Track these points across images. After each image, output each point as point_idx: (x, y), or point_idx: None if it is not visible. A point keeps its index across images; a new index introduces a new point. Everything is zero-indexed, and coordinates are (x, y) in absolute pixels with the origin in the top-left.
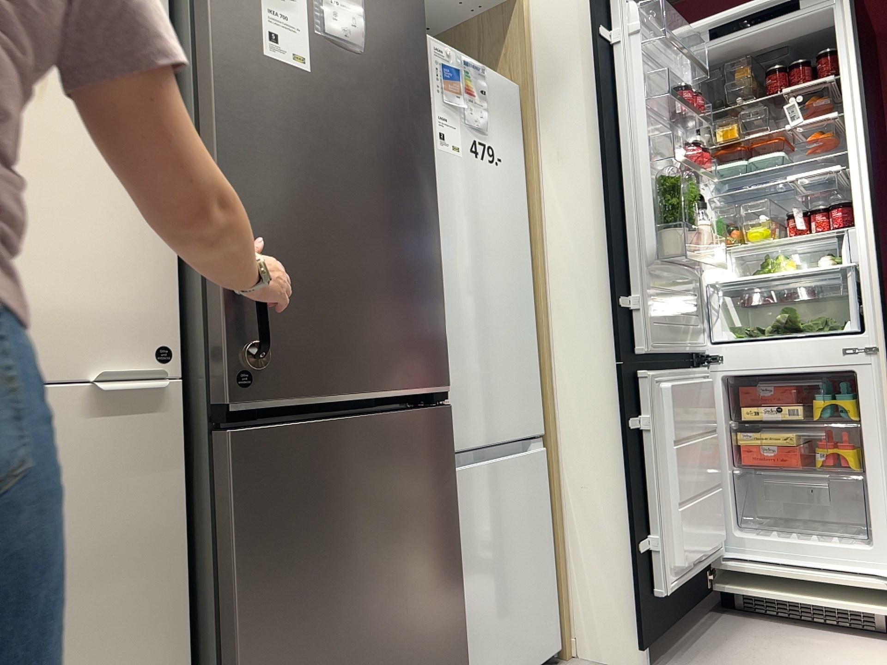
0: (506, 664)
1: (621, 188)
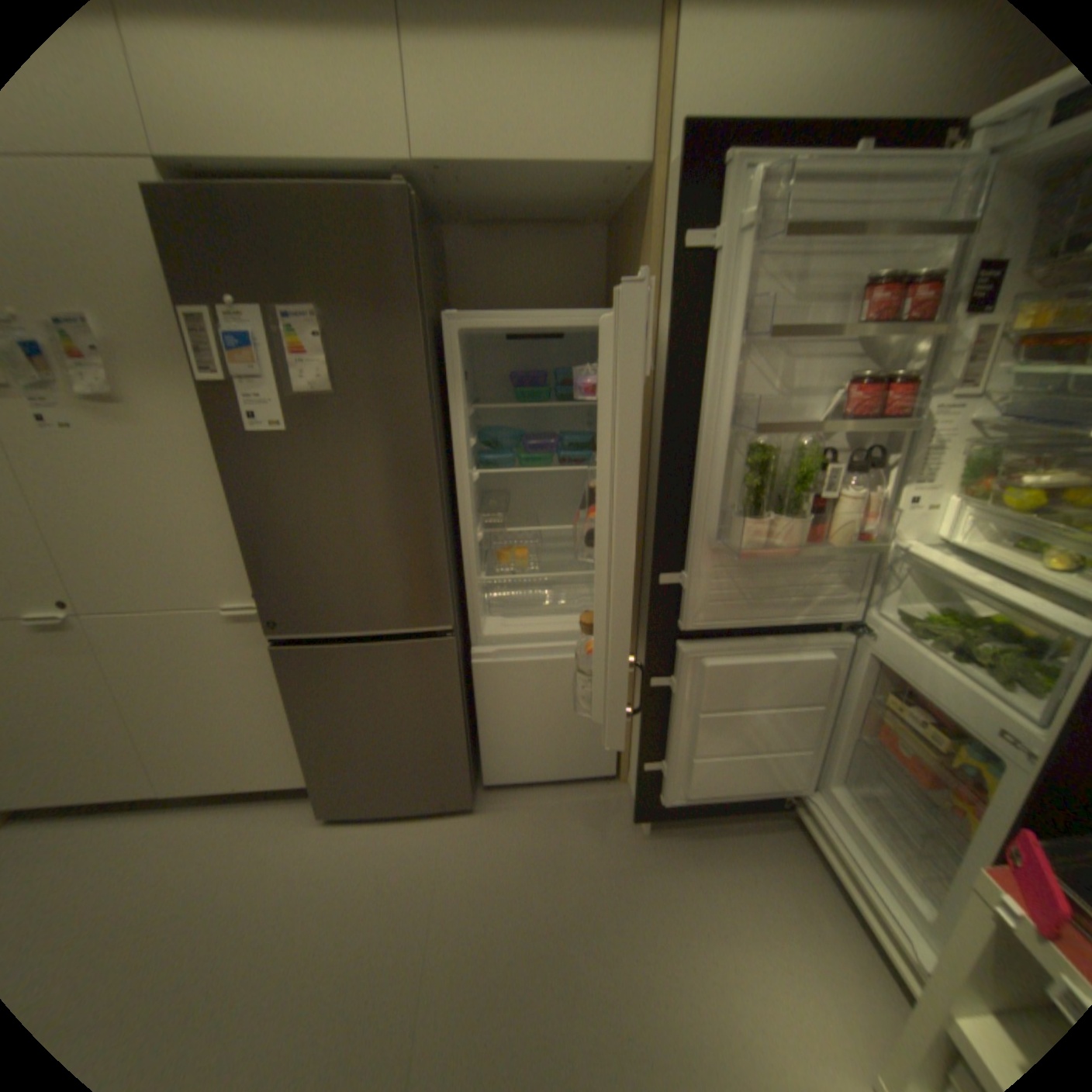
0: (540, 770)
1: (691, 456)
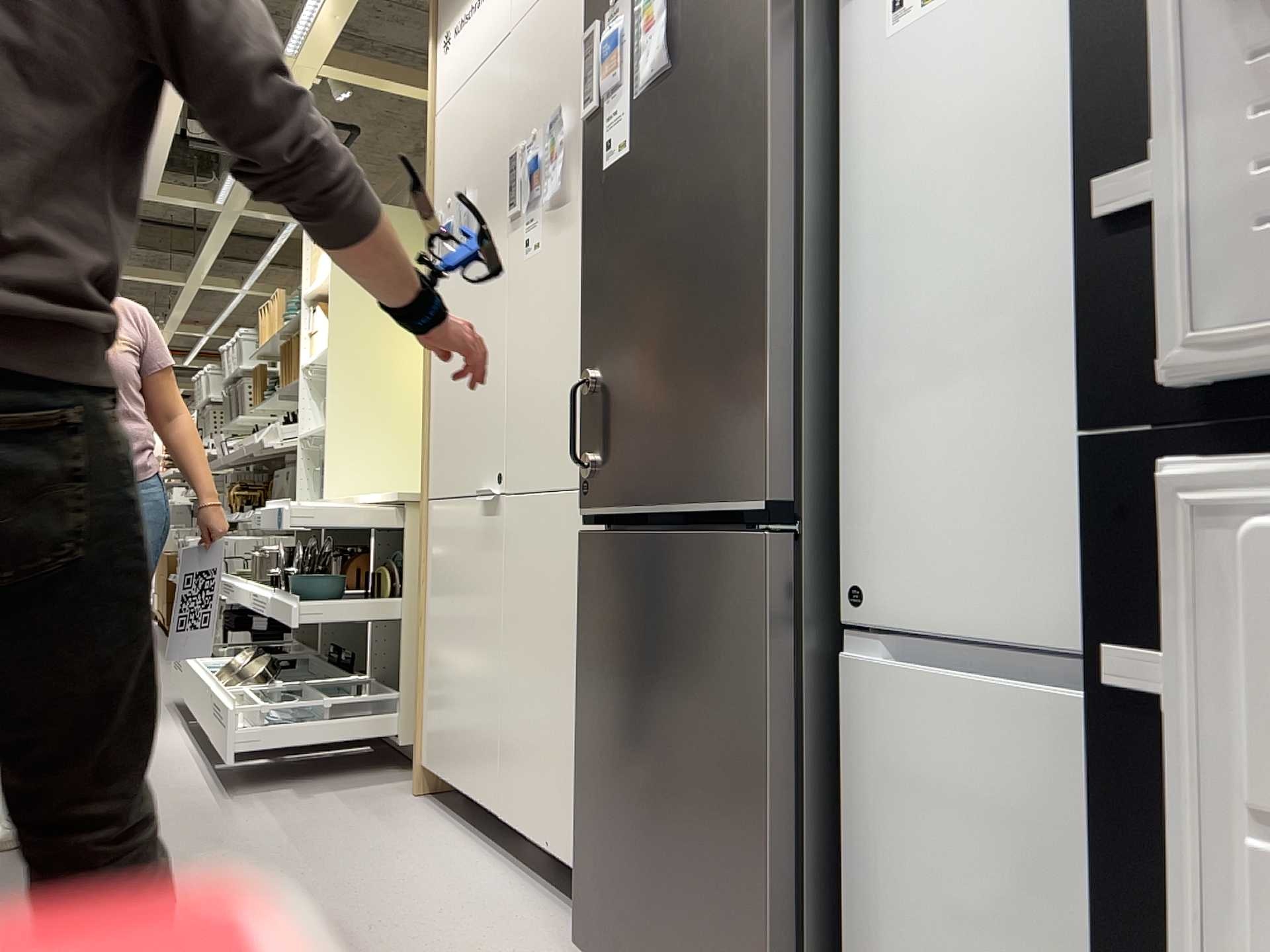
0: None
1: None
